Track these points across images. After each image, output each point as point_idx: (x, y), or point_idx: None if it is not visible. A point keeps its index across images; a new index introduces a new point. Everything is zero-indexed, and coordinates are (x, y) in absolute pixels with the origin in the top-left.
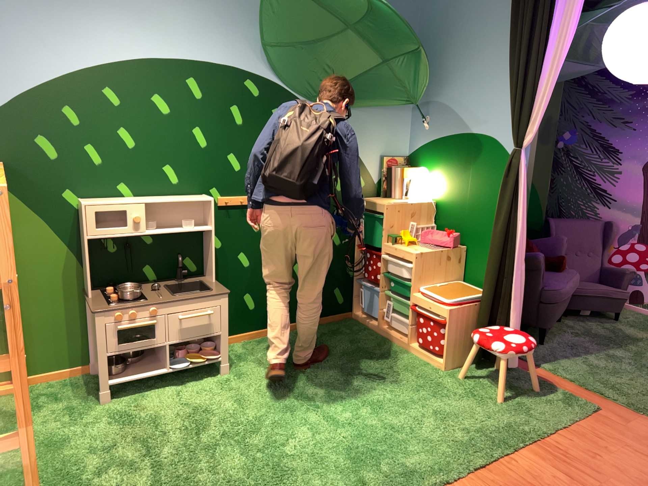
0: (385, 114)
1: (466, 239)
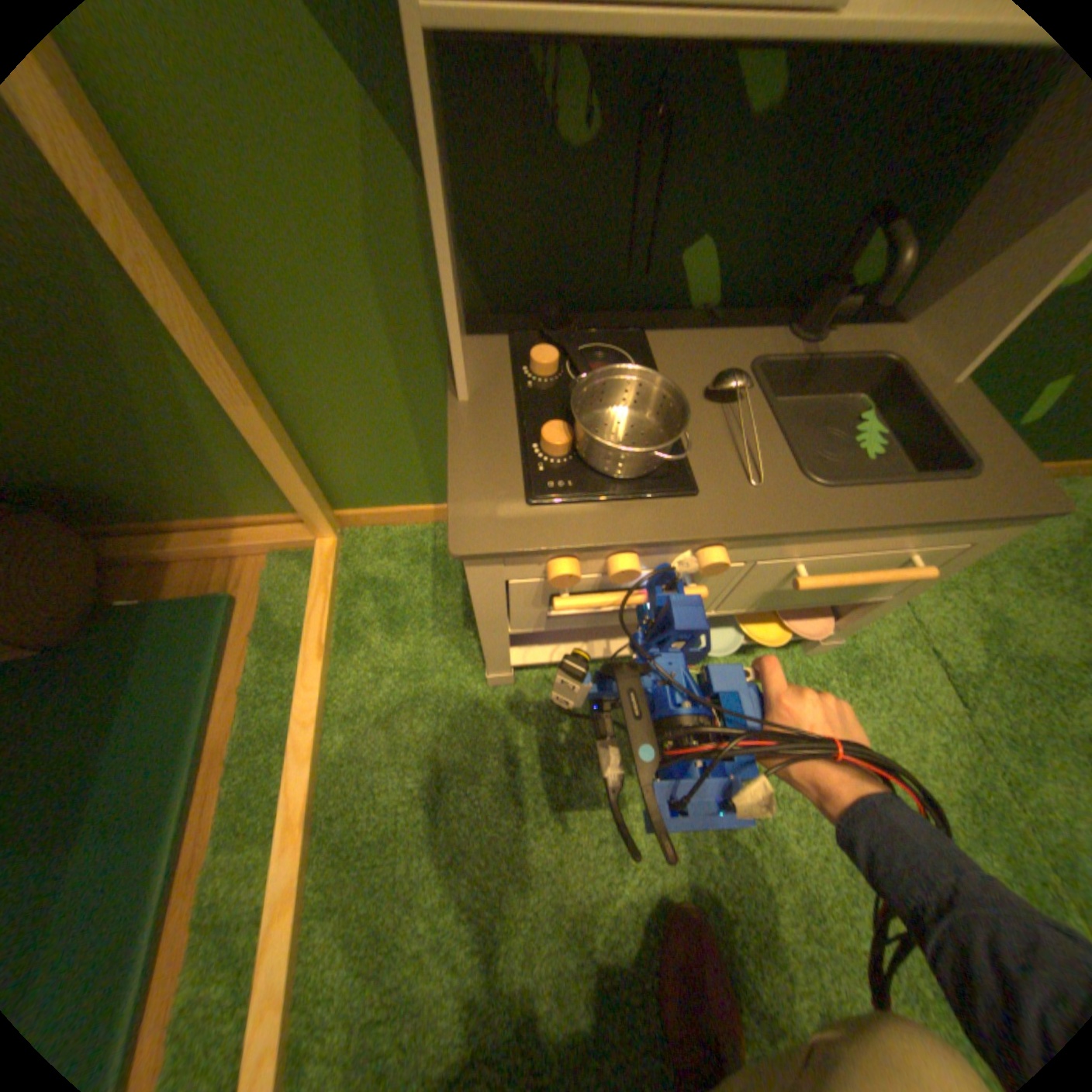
0: None
1: None
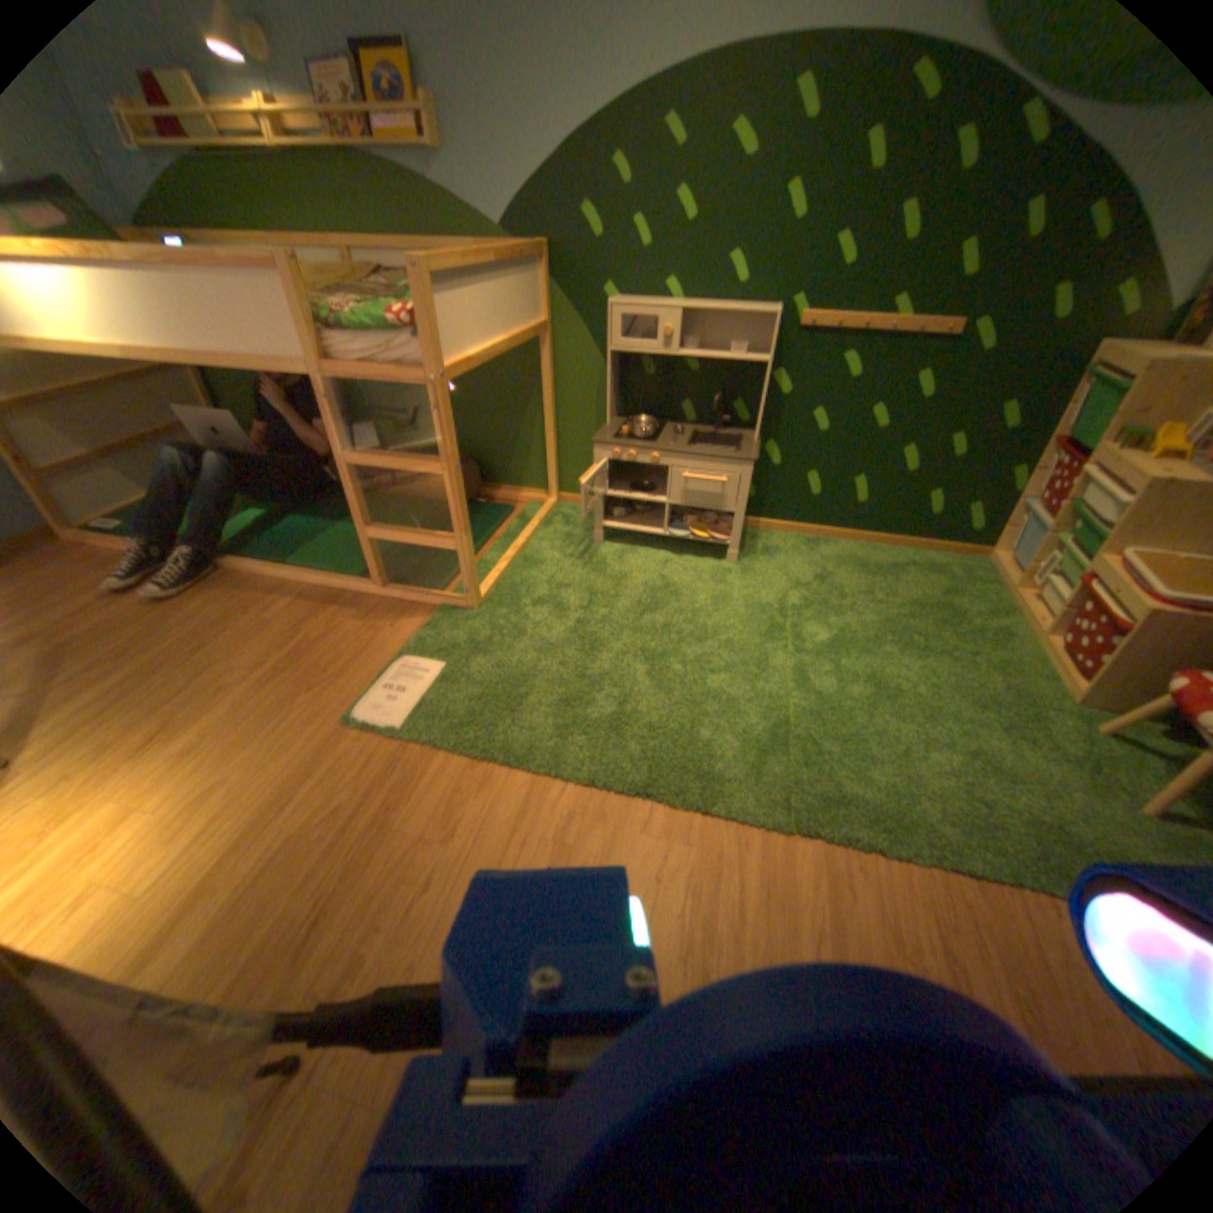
0: None
1: None
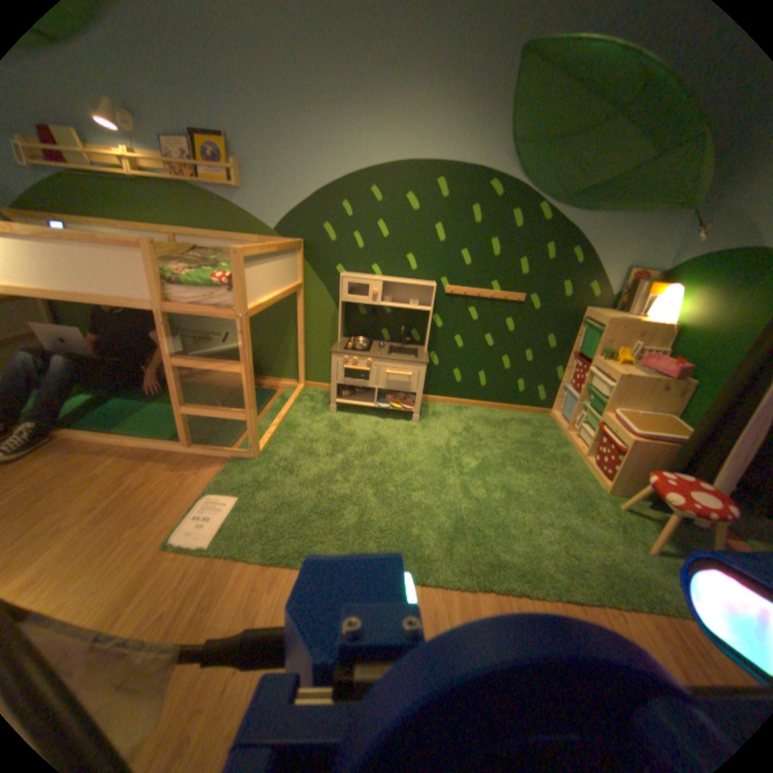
0: (651, 216)
1: (703, 373)
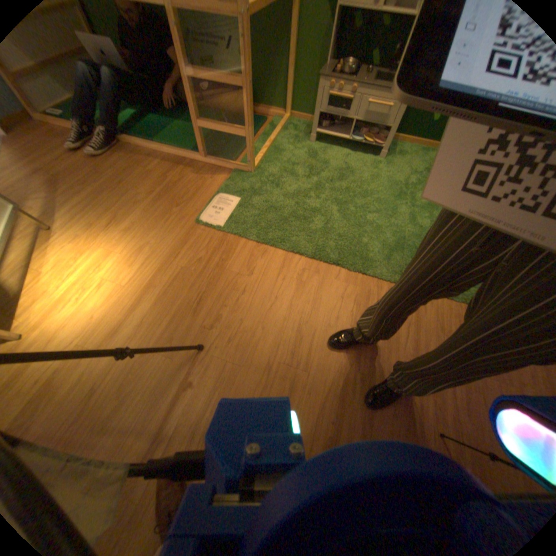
0: None
1: None
